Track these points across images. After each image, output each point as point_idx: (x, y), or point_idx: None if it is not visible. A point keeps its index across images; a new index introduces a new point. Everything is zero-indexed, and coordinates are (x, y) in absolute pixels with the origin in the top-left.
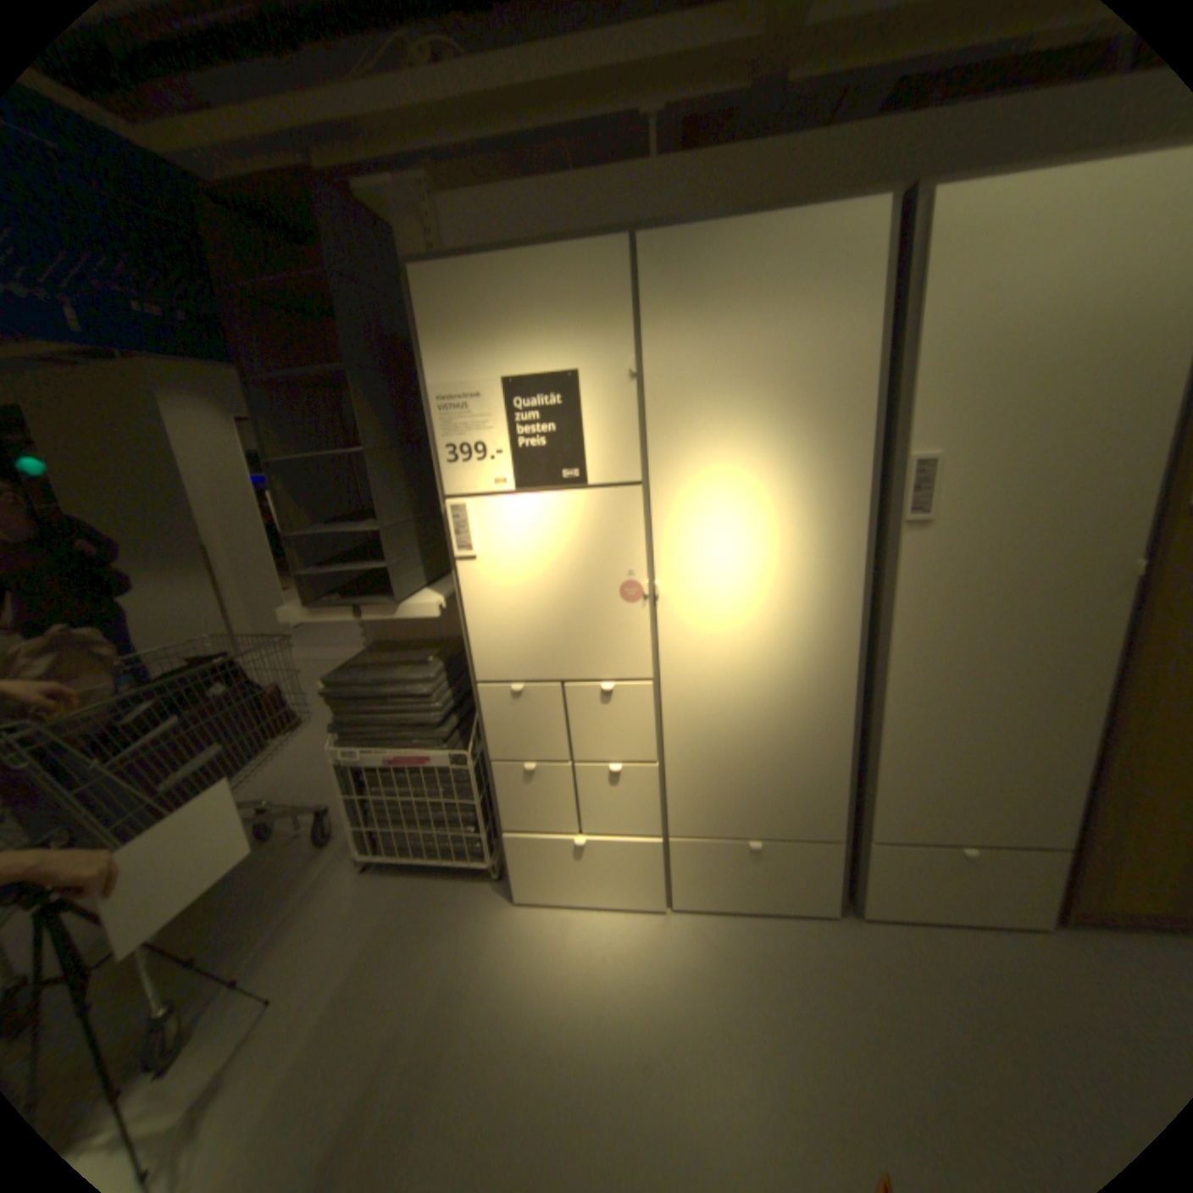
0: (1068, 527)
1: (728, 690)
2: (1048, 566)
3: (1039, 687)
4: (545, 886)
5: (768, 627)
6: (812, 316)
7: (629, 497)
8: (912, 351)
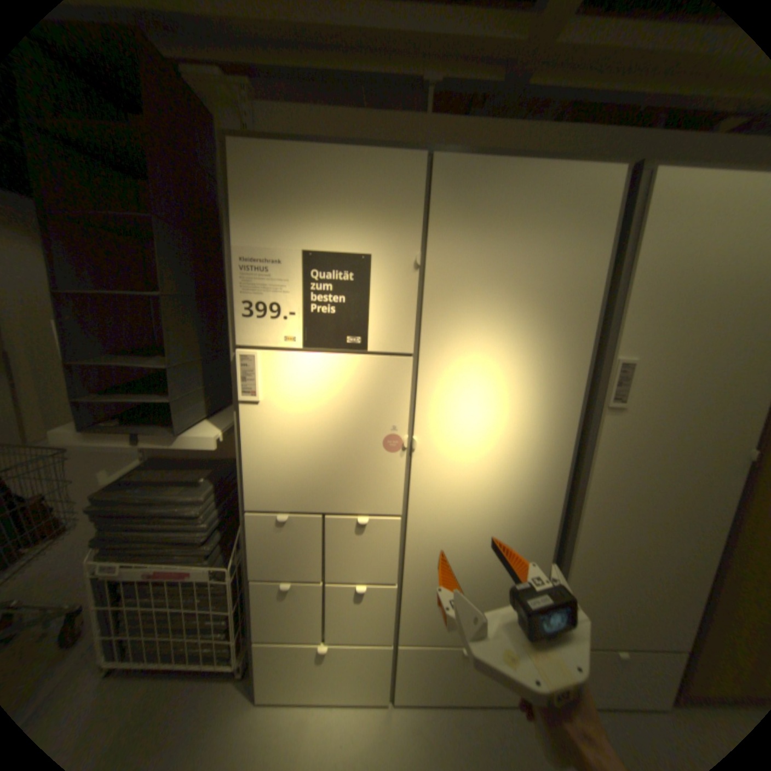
0: (714, 422)
1: (461, 527)
2: (698, 448)
3: (682, 534)
4: (285, 688)
5: (499, 479)
6: (561, 243)
7: (401, 365)
8: (626, 282)
